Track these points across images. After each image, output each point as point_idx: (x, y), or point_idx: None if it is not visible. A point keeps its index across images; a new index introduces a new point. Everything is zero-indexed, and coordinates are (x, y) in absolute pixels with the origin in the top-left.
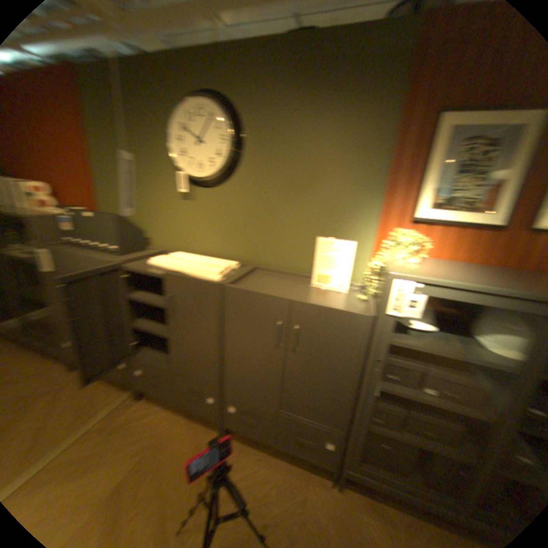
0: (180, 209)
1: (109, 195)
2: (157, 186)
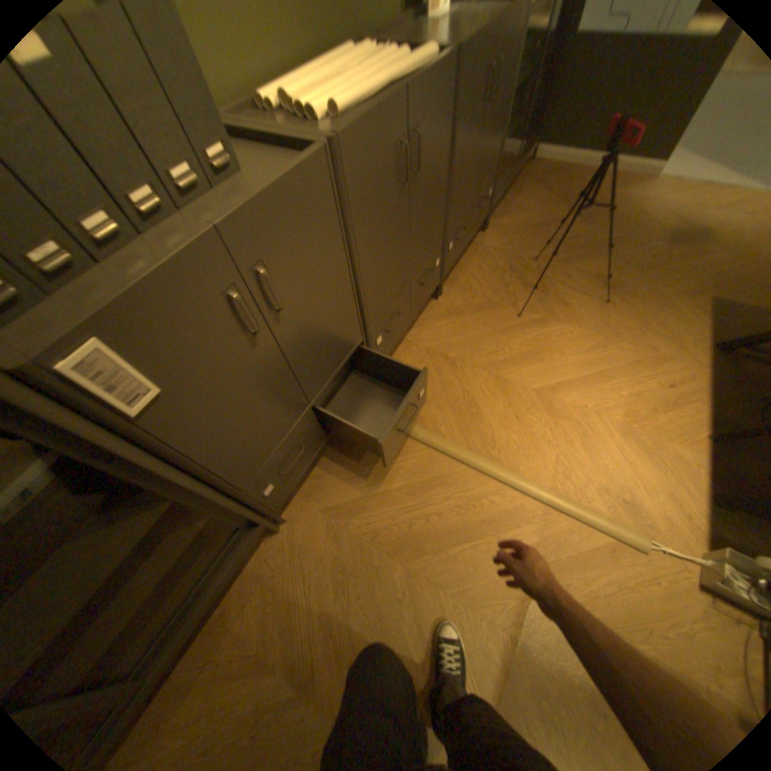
0: None
1: None
2: None
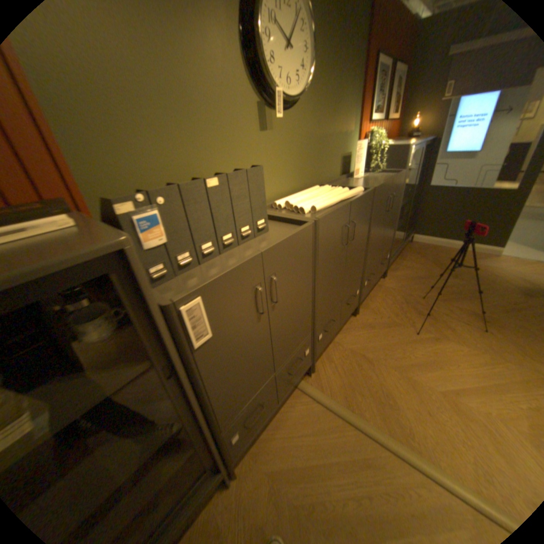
0: (260, 144)
1: (130, 146)
2: (229, 113)
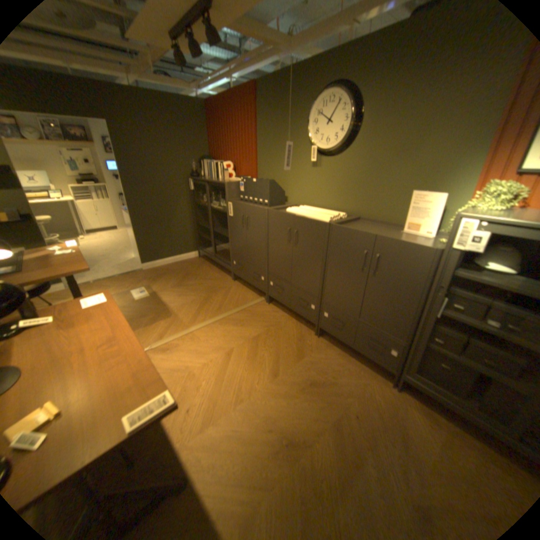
0: (311, 173)
1: (268, 167)
2: (298, 158)
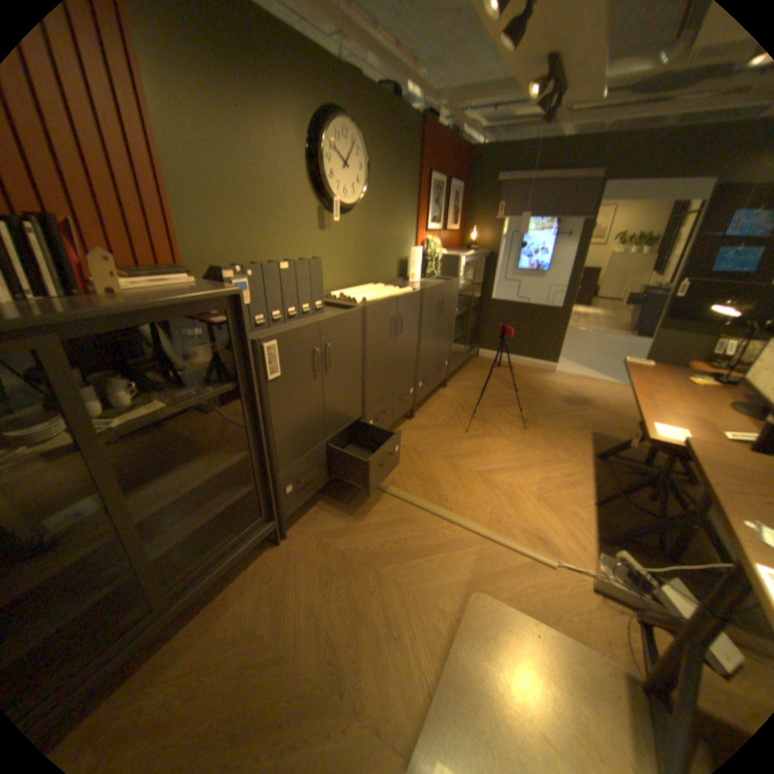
0: (319, 242)
1: (218, 233)
2: (294, 215)
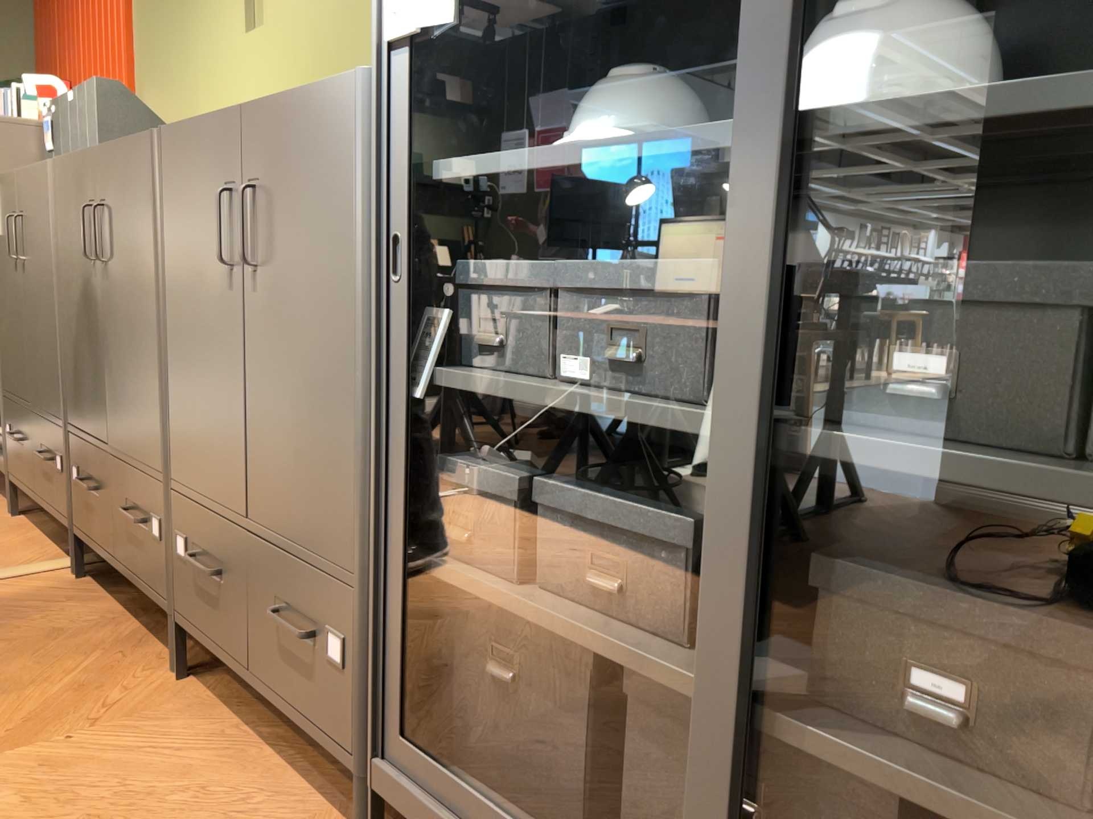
0: (245, 60)
1: (157, 79)
2: (215, 19)
